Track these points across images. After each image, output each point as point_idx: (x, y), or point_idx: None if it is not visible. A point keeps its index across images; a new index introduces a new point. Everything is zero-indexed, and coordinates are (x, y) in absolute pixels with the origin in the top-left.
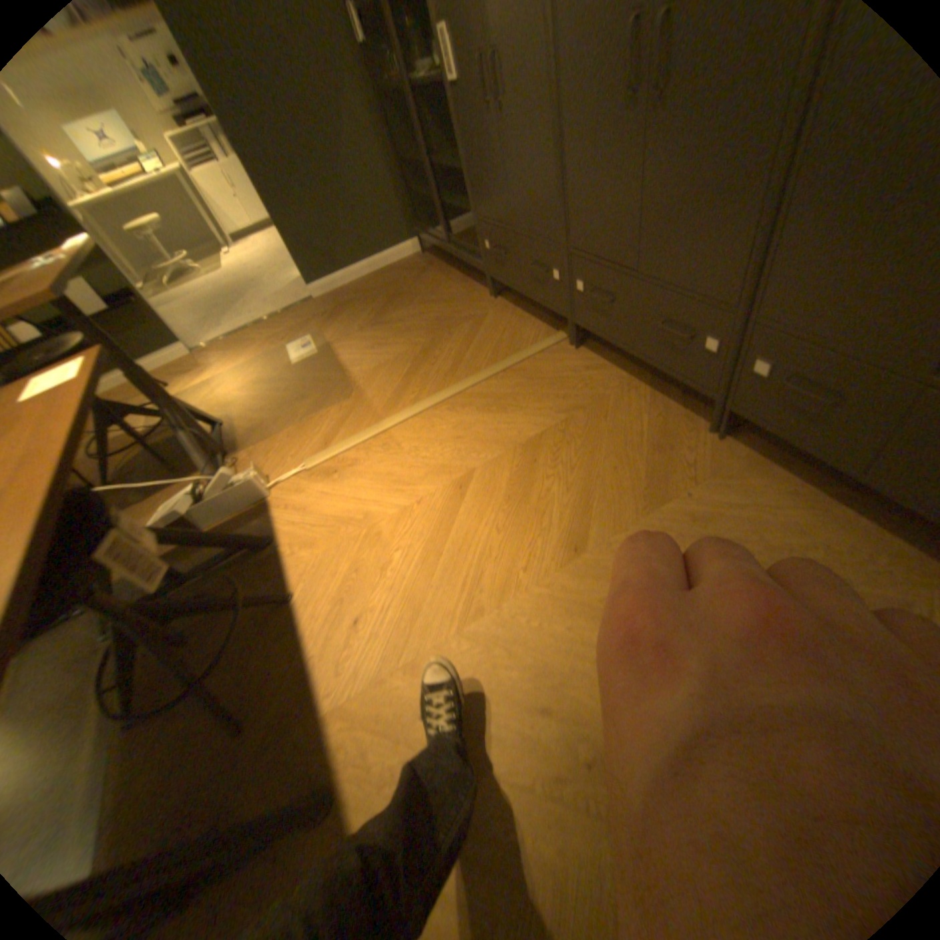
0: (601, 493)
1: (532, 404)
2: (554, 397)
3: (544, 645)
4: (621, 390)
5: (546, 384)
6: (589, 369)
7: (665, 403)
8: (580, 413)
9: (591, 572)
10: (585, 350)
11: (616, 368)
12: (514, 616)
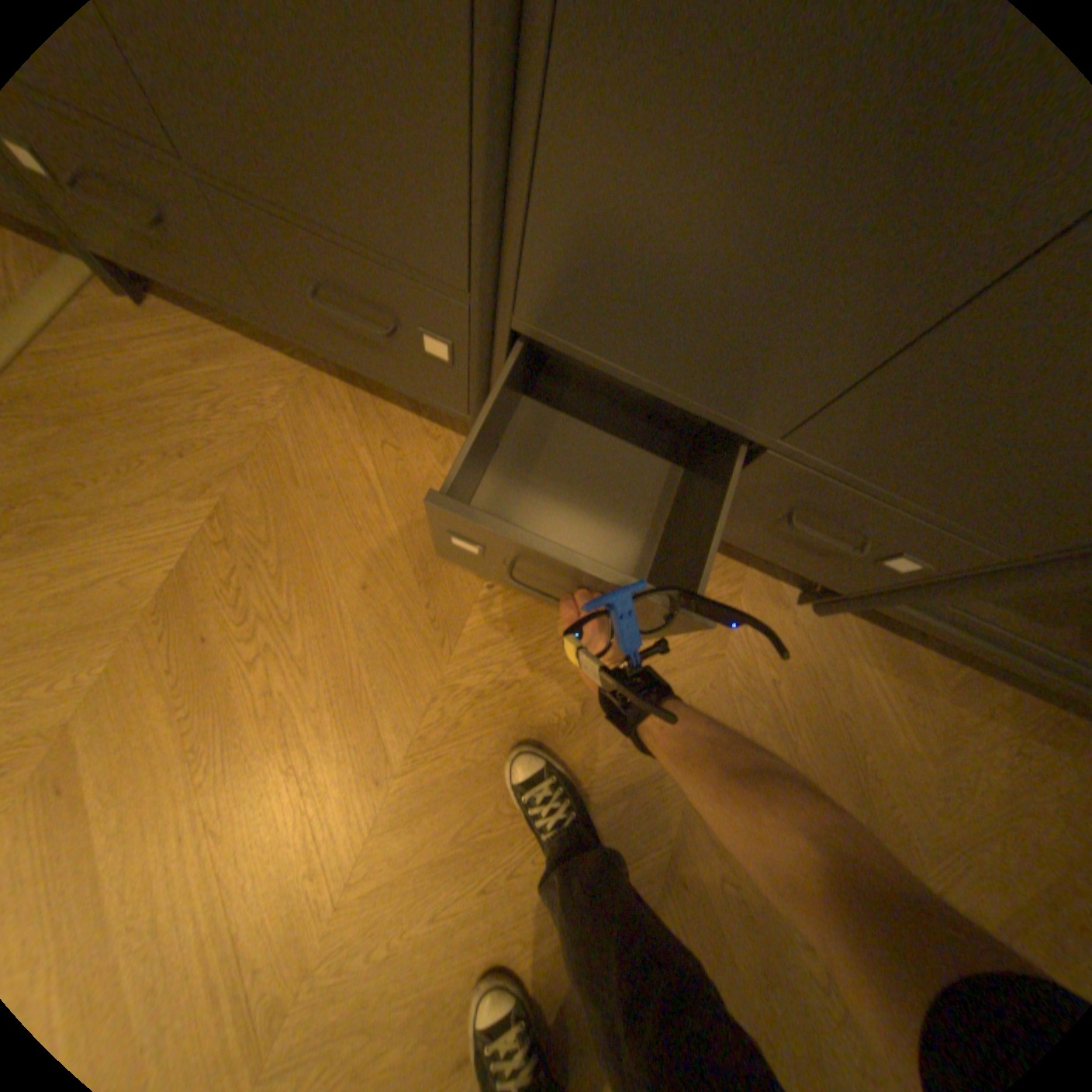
0: (362, 646)
1: (112, 491)
2: (156, 453)
3: (407, 969)
4: (292, 399)
5: (116, 423)
6: (198, 358)
7: (381, 409)
8: (237, 481)
9: (415, 800)
10: (161, 301)
11: (254, 342)
12: (338, 962)
